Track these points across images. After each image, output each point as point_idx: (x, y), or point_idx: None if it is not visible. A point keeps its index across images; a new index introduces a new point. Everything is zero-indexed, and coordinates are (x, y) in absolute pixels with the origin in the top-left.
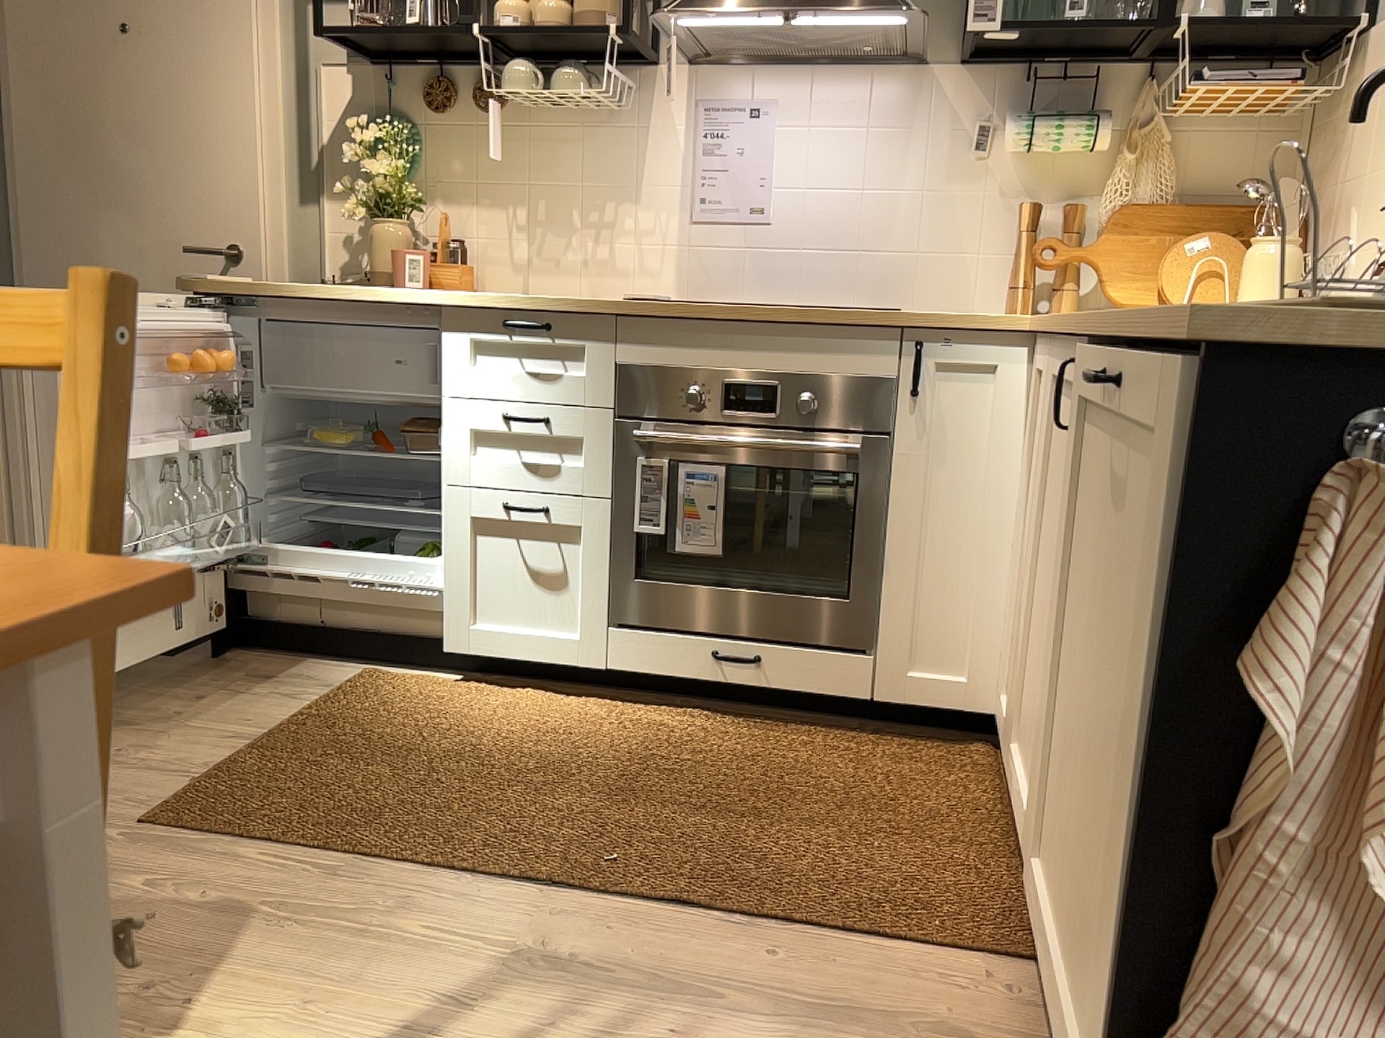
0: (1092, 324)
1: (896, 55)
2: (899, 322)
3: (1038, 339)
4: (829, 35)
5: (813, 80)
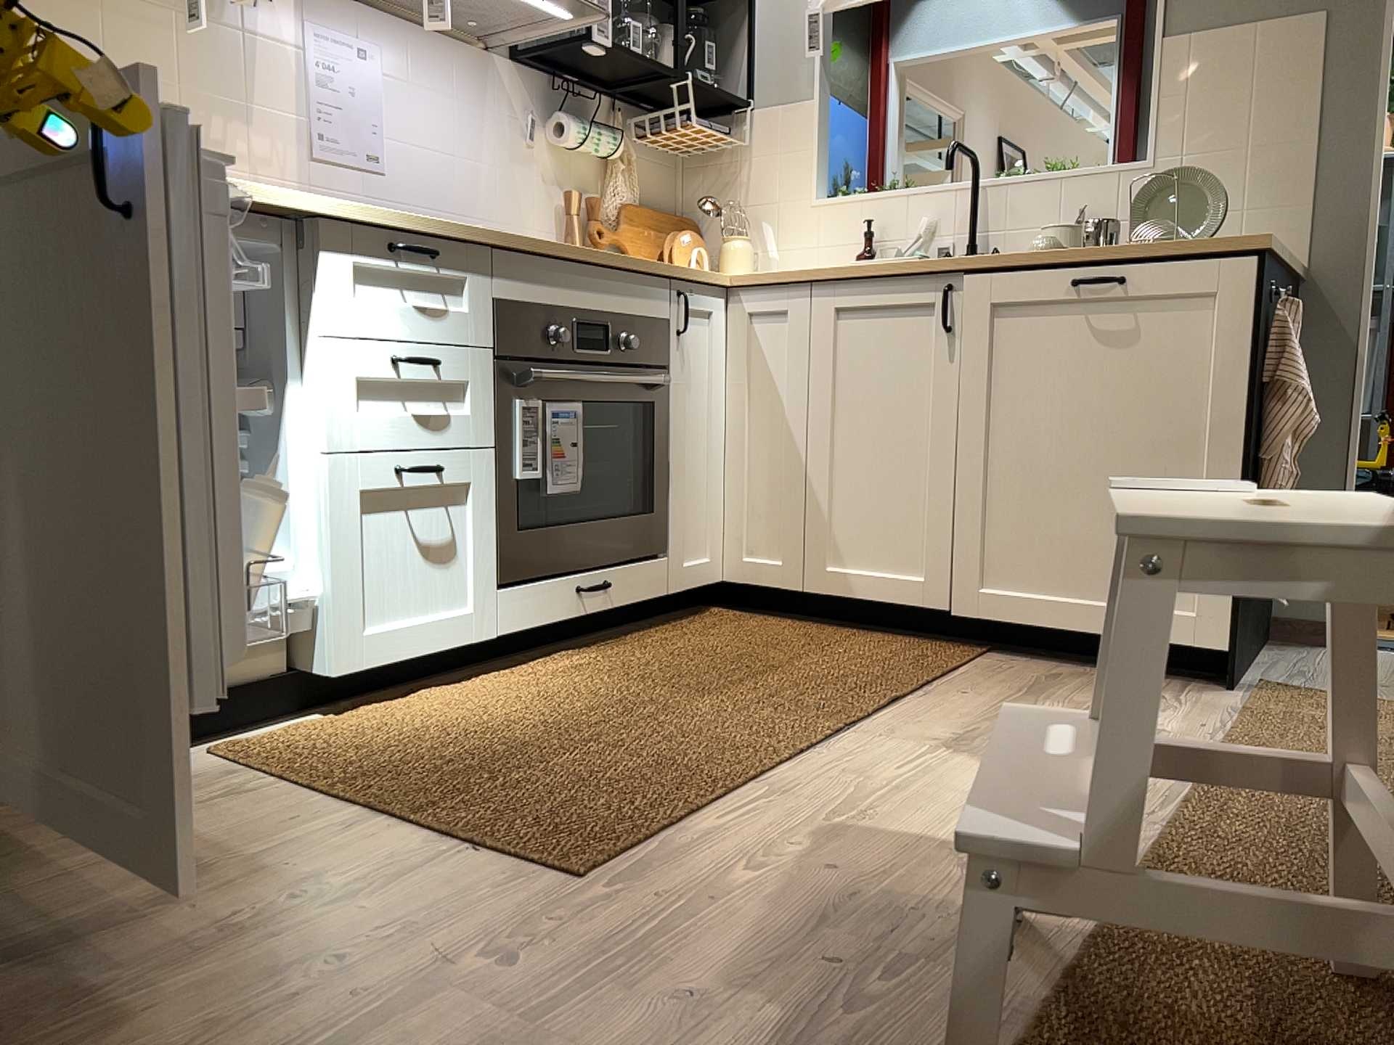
0: (972, 257)
1: (482, 40)
2: (672, 270)
3: (741, 288)
4: (419, 2)
5: (412, 41)
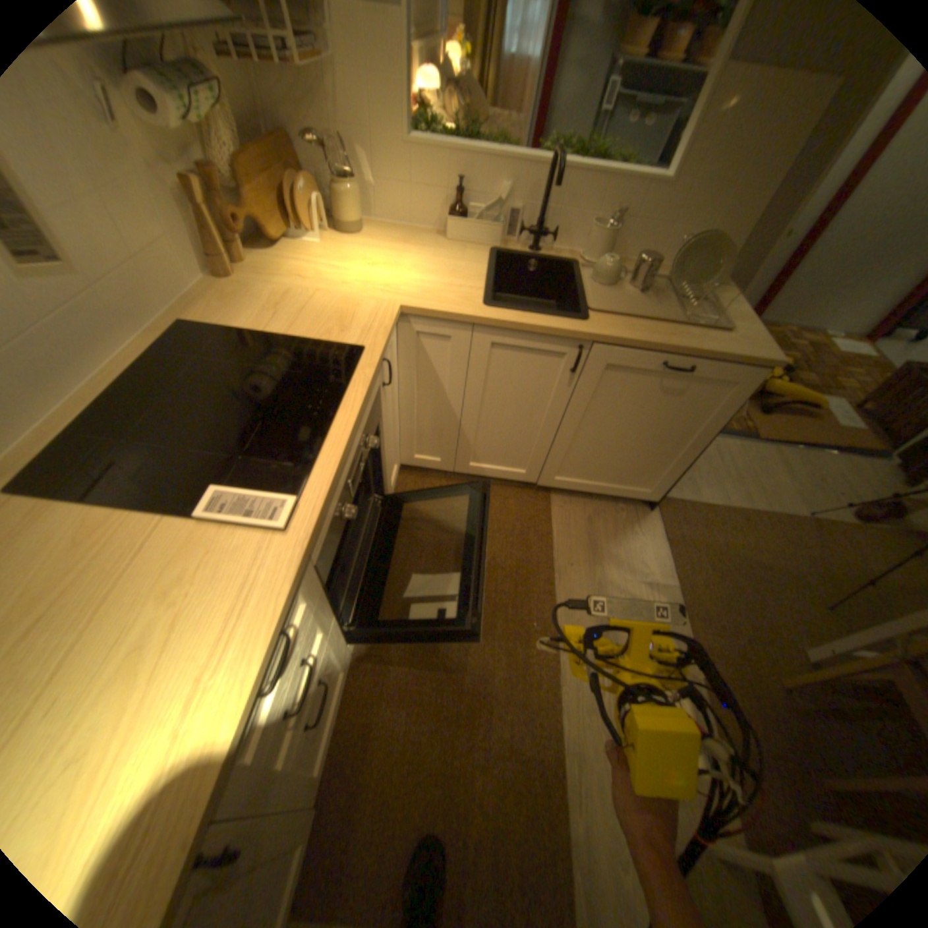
0: (605, 335)
1: None
2: (380, 356)
3: (408, 314)
4: None
5: None
